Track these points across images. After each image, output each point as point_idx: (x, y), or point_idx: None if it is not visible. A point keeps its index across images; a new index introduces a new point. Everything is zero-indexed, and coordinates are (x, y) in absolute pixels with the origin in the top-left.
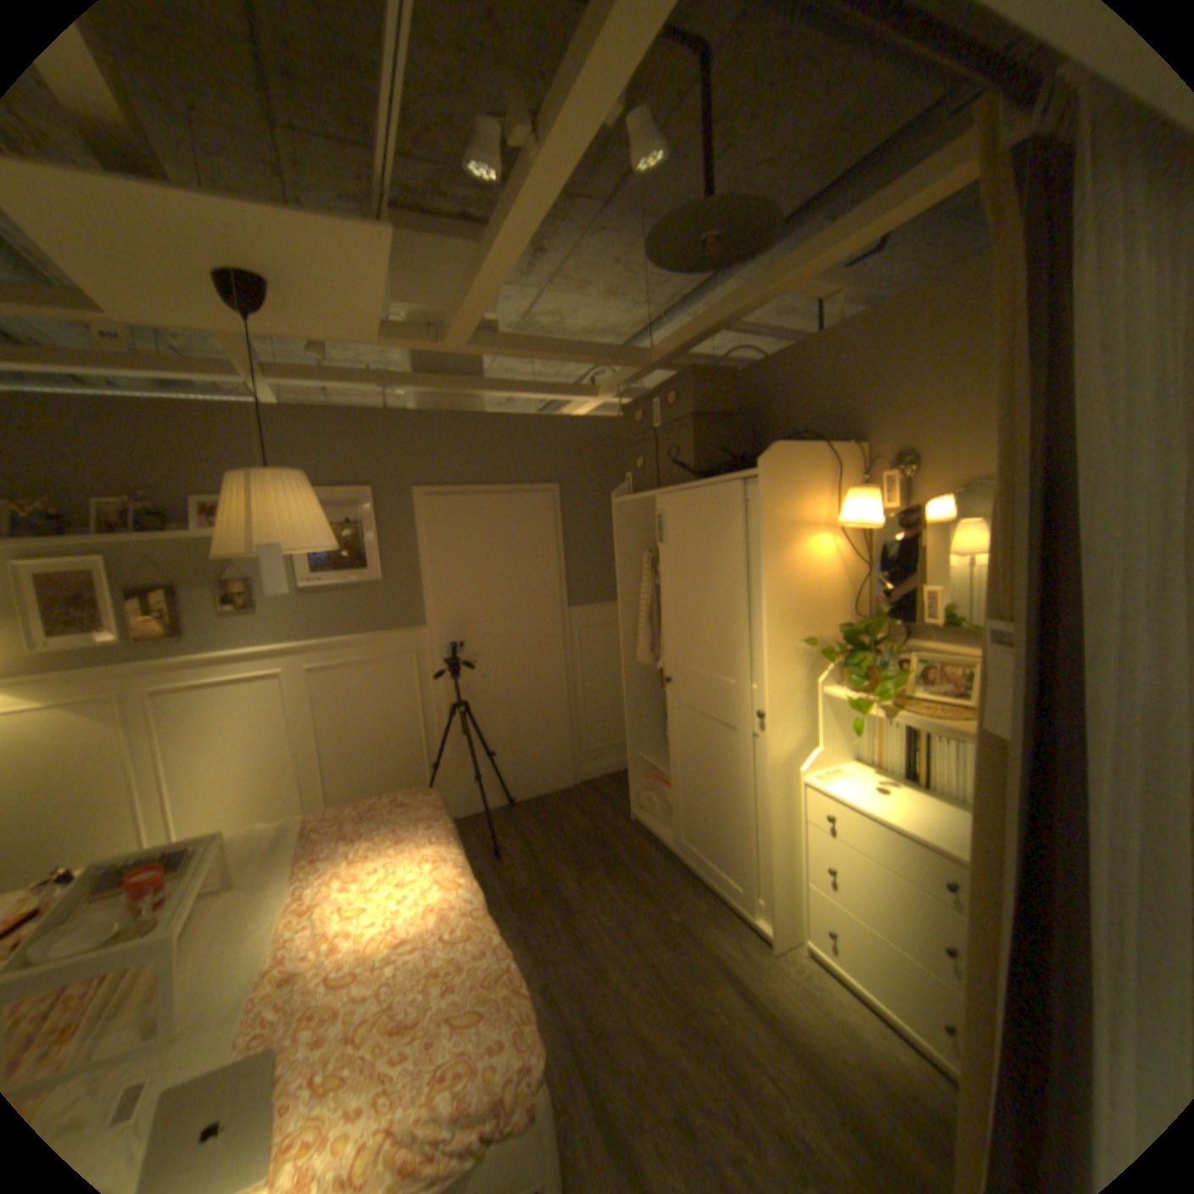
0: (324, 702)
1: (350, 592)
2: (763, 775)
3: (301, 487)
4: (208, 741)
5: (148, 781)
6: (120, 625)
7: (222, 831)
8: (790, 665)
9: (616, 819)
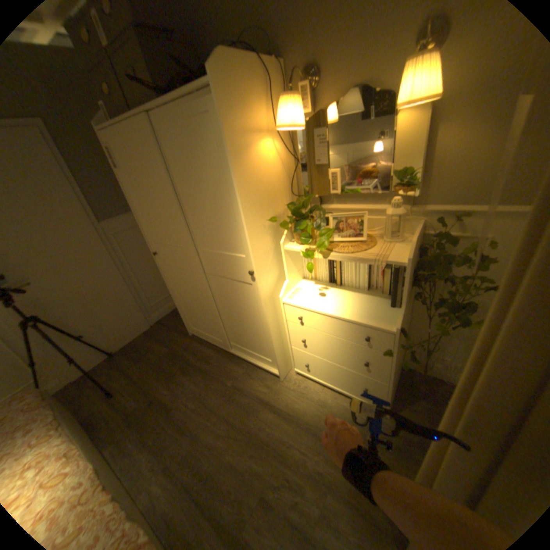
0: None
1: None
2: (258, 304)
3: None
4: None
5: None
6: None
7: None
8: (262, 237)
9: (180, 338)
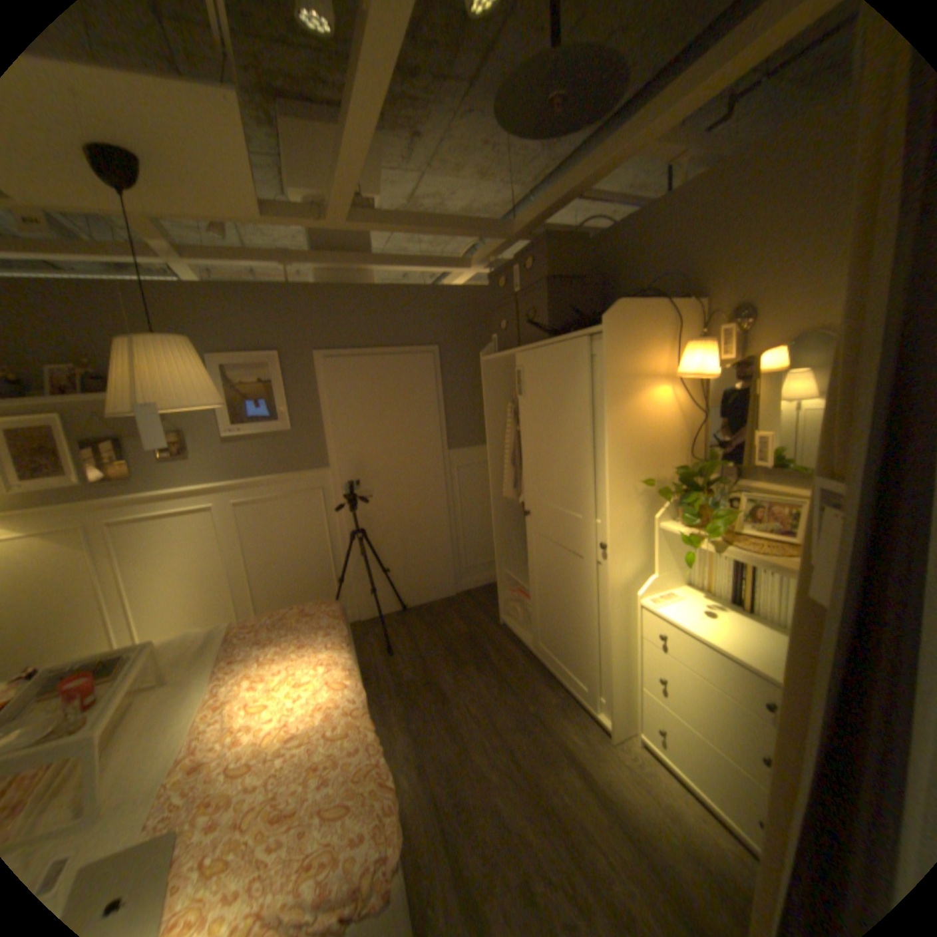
0: (248, 530)
1: (265, 440)
2: (605, 597)
3: (182, 350)
4: (157, 561)
5: (112, 593)
6: (78, 470)
7: (174, 631)
8: (630, 503)
9: (488, 623)
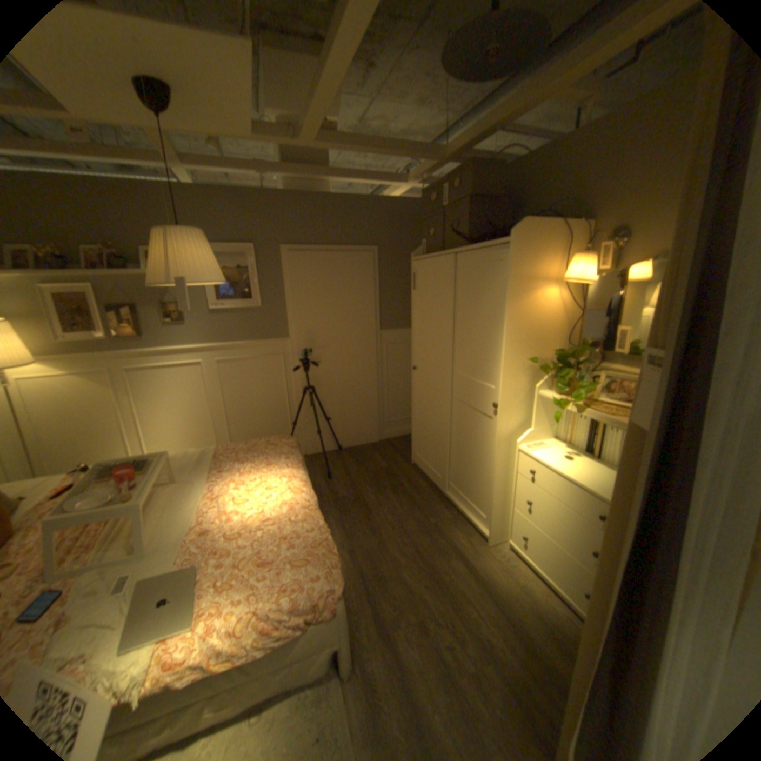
0: (228, 381)
1: (242, 314)
2: (493, 442)
3: (200, 240)
4: (162, 399)
5: (130, 420)
6: (106, 327)
7: (173, 451)
8: (518, 374)
9: (403, 462)
